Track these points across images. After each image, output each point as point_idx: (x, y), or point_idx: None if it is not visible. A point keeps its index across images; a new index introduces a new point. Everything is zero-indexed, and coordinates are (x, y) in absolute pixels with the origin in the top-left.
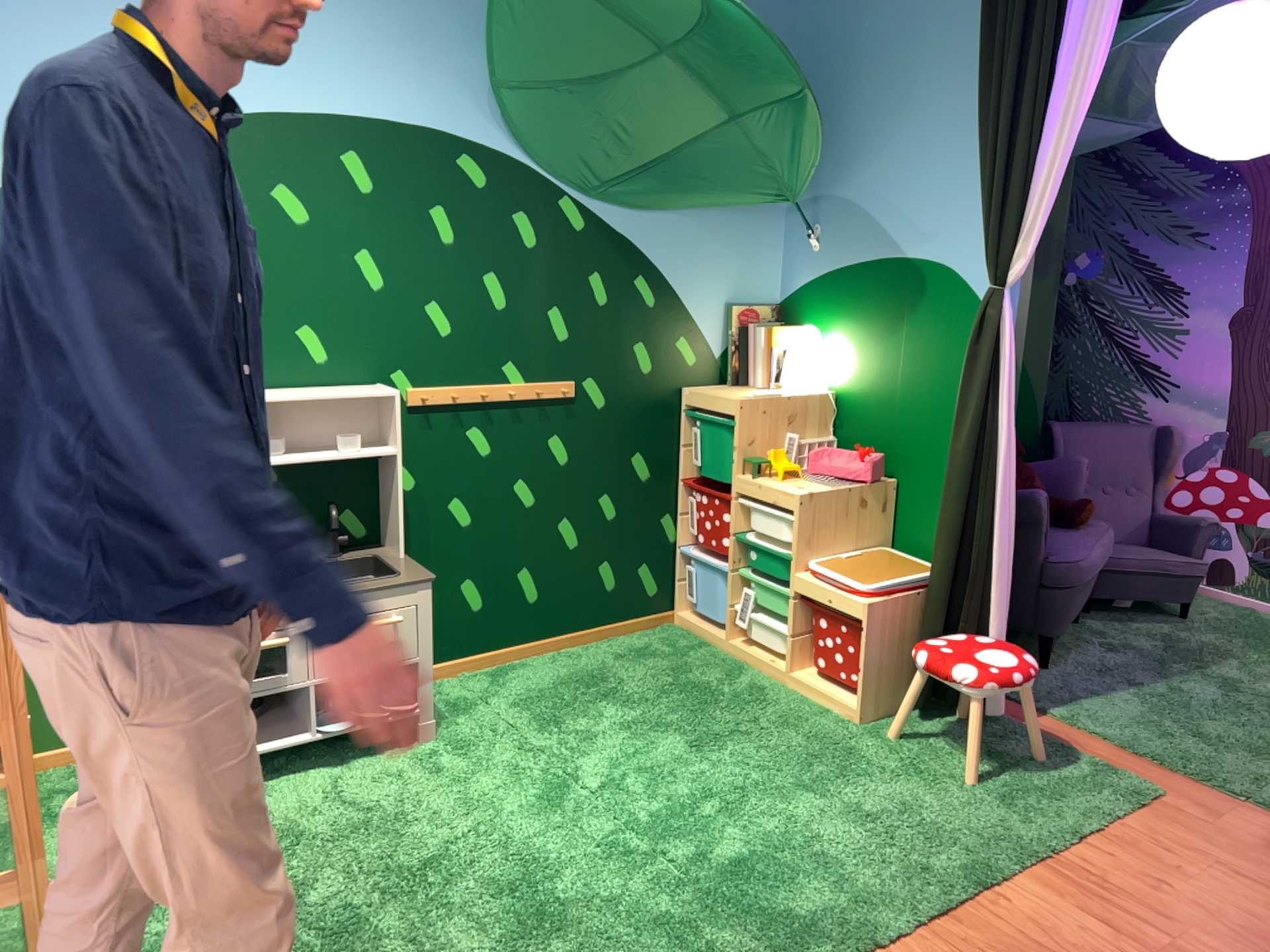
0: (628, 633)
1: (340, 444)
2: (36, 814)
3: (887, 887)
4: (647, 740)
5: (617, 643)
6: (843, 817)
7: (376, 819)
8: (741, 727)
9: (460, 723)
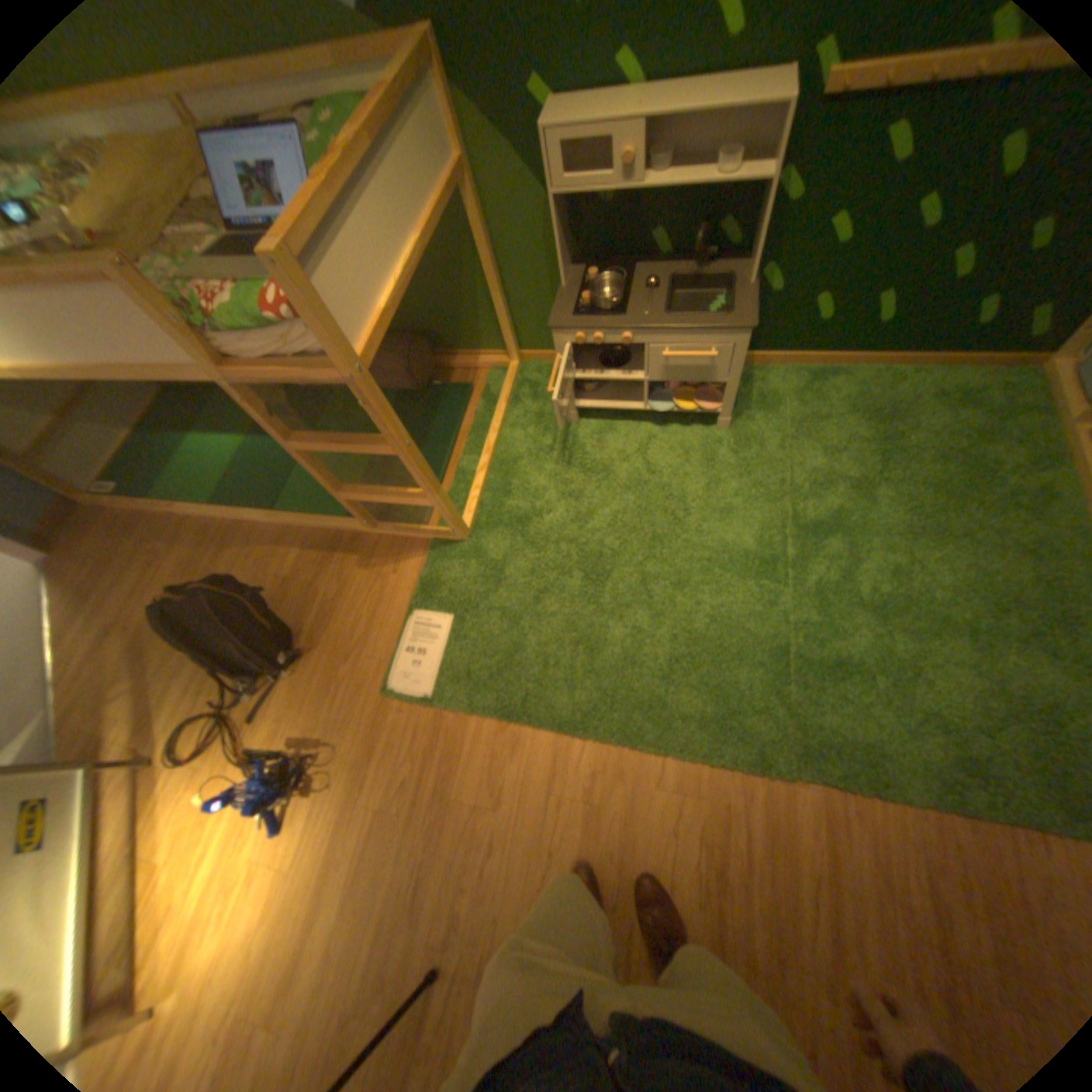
0: (976, 366)
1: (730, 153)
2: (428, 480)
3: (941, 765)
4: (880, 506)
5: (954, 375)
6: (975, 682)
7: (652, 484)
8: (980, 535)
9: (754, 419)
